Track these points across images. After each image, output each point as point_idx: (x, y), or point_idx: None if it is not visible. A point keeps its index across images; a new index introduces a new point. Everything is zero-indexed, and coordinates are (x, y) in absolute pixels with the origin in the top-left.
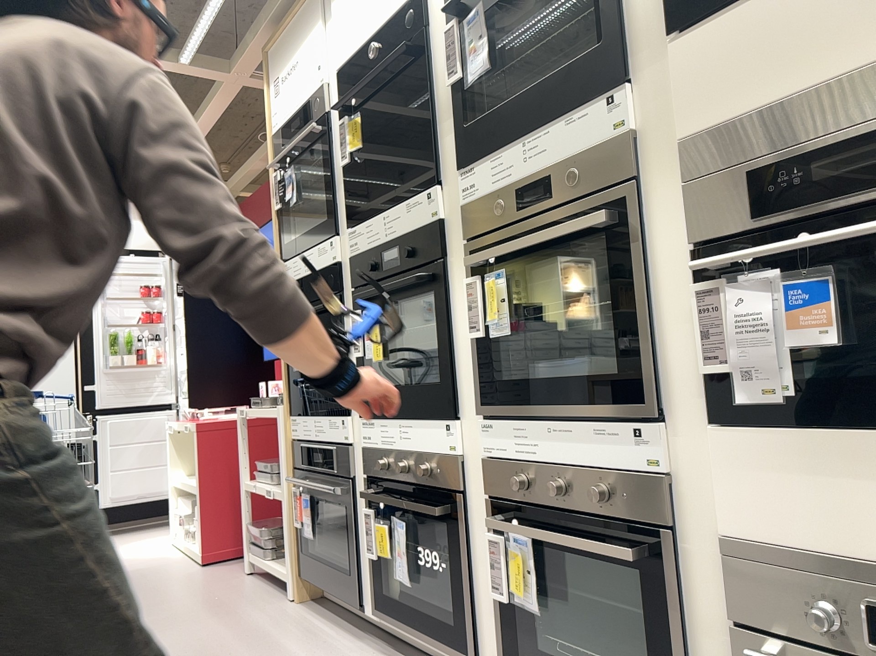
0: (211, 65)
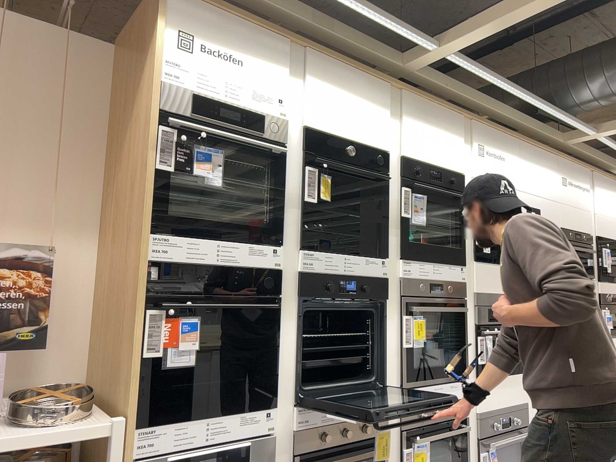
0: None
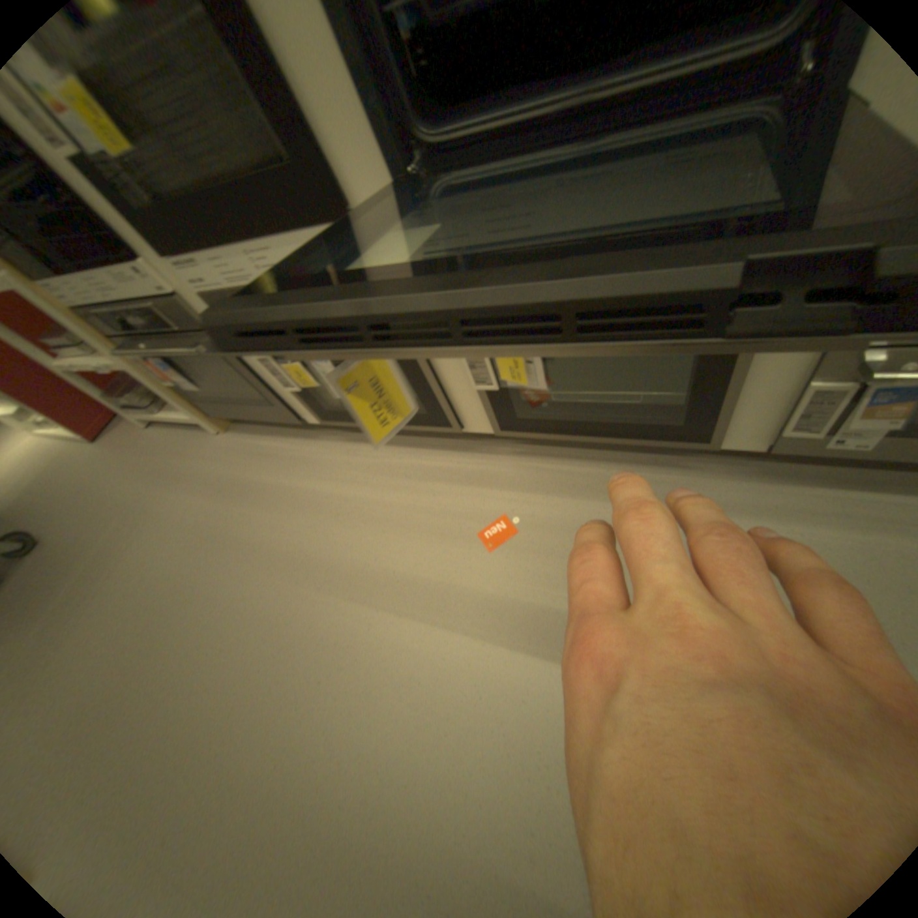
0: None
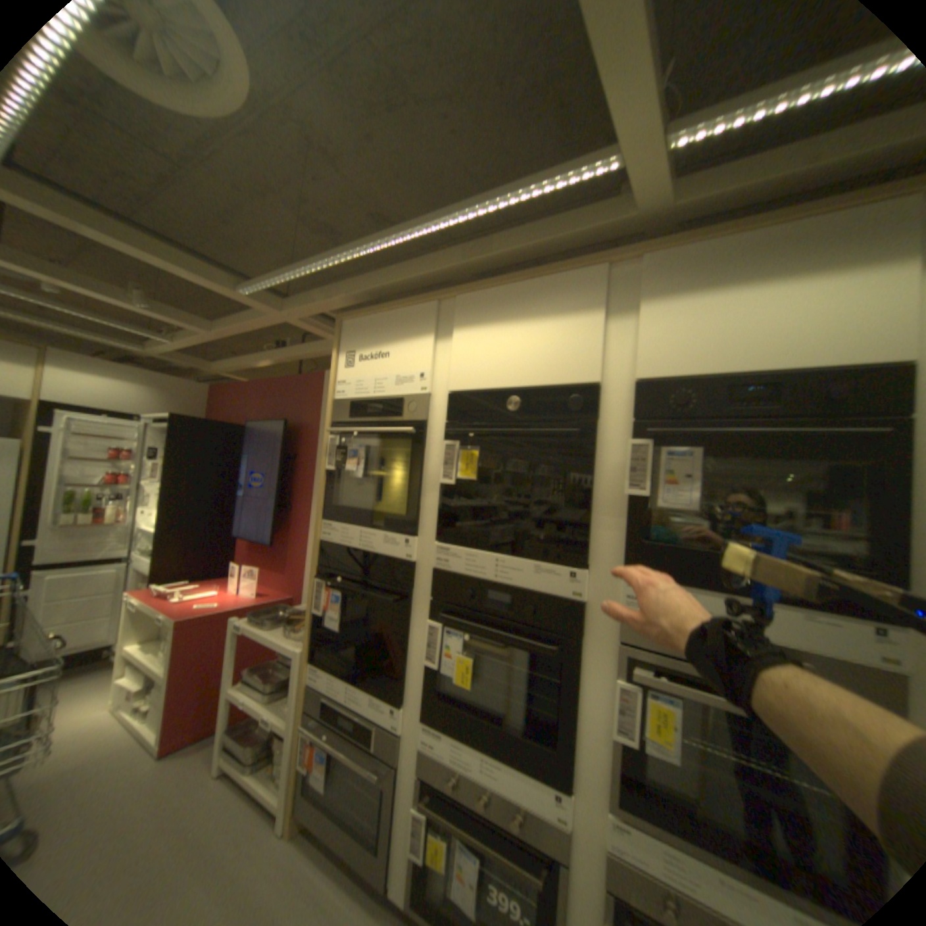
0: (263, 299)
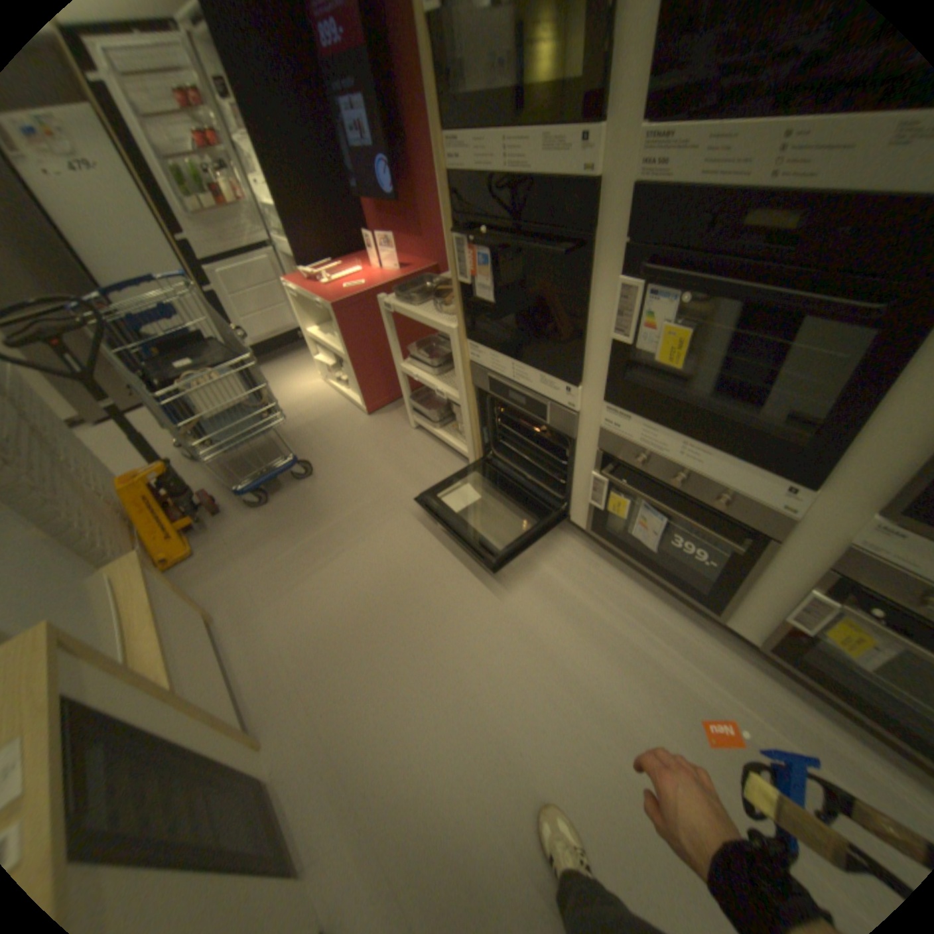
0: None
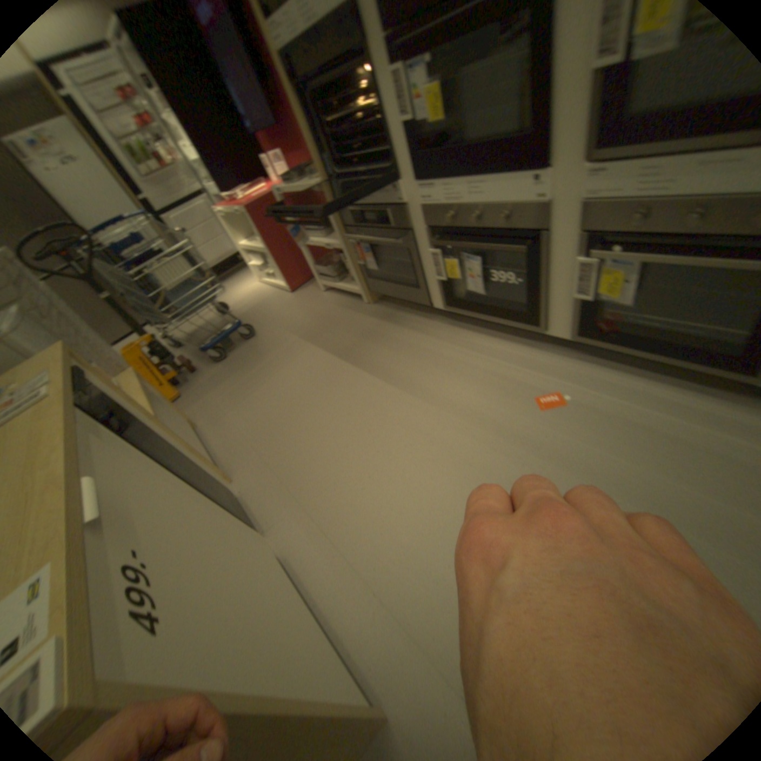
0: None
